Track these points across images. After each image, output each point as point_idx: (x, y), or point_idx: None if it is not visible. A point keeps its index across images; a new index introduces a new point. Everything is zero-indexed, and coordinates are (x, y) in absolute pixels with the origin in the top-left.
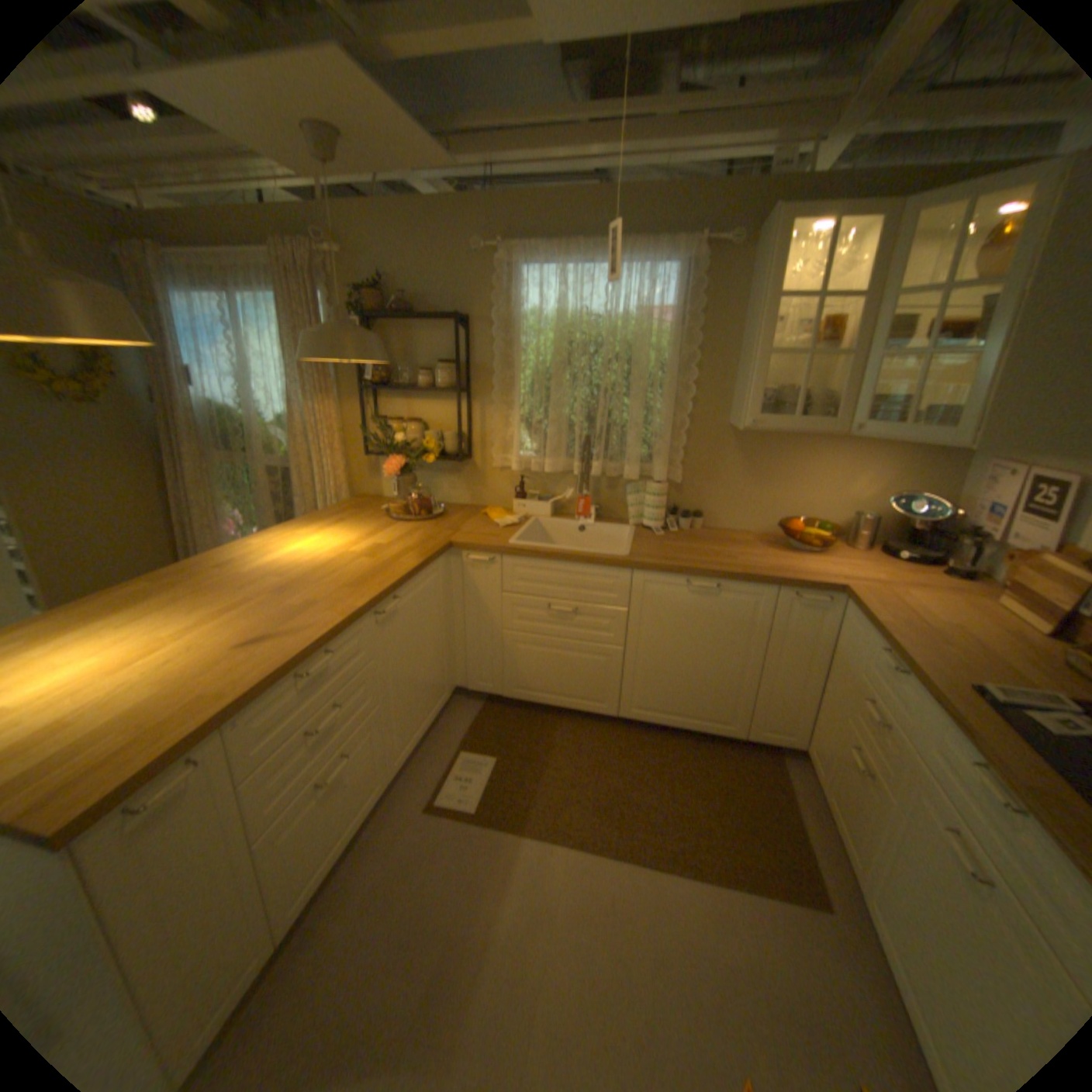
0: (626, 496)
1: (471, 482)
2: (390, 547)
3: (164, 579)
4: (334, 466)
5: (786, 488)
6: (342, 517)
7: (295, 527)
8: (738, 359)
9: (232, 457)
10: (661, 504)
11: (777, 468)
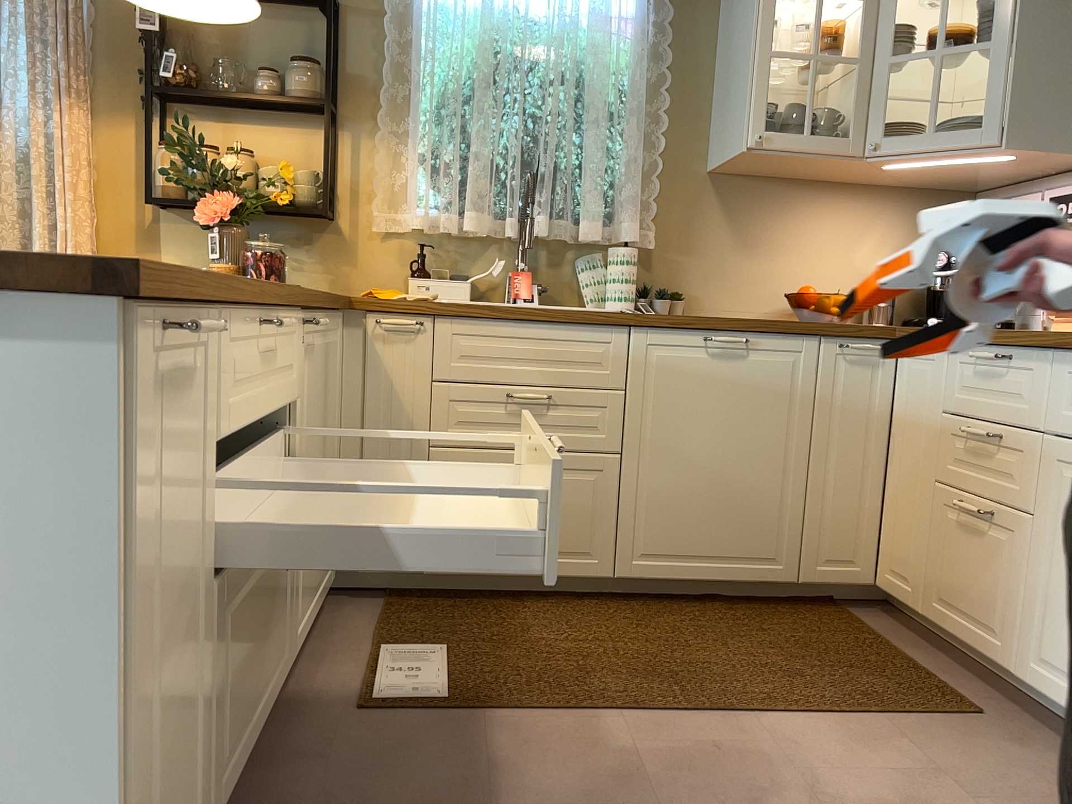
0: (578, 273)
1: (334, 258)
2: None
3: None
4: (82, 226)
5: (783, 258)
6: None
7: None
8: (713, 90)
9: None
10: (635, 274)
11: (770, 230)
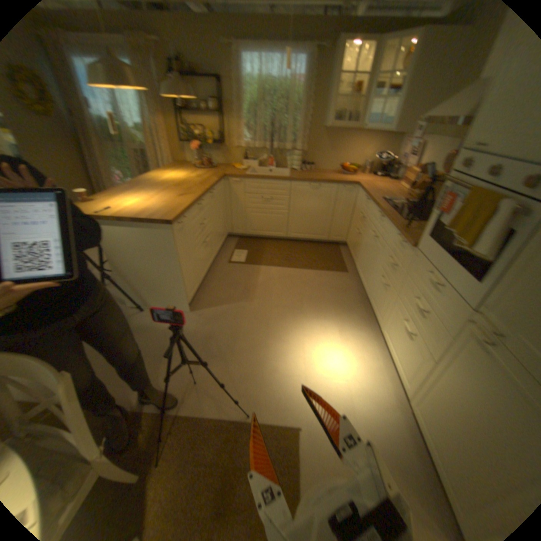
0: (287, 158)
1: (226, 154)
2: (205, 176)
3: (133, 184)
4: (167, 148)
5: (344, 153)
6: (178, 168)
7: (163, 171)
8: (328, 100)
9: (116, 146)
10: (300, 160)
11: (341, 145)
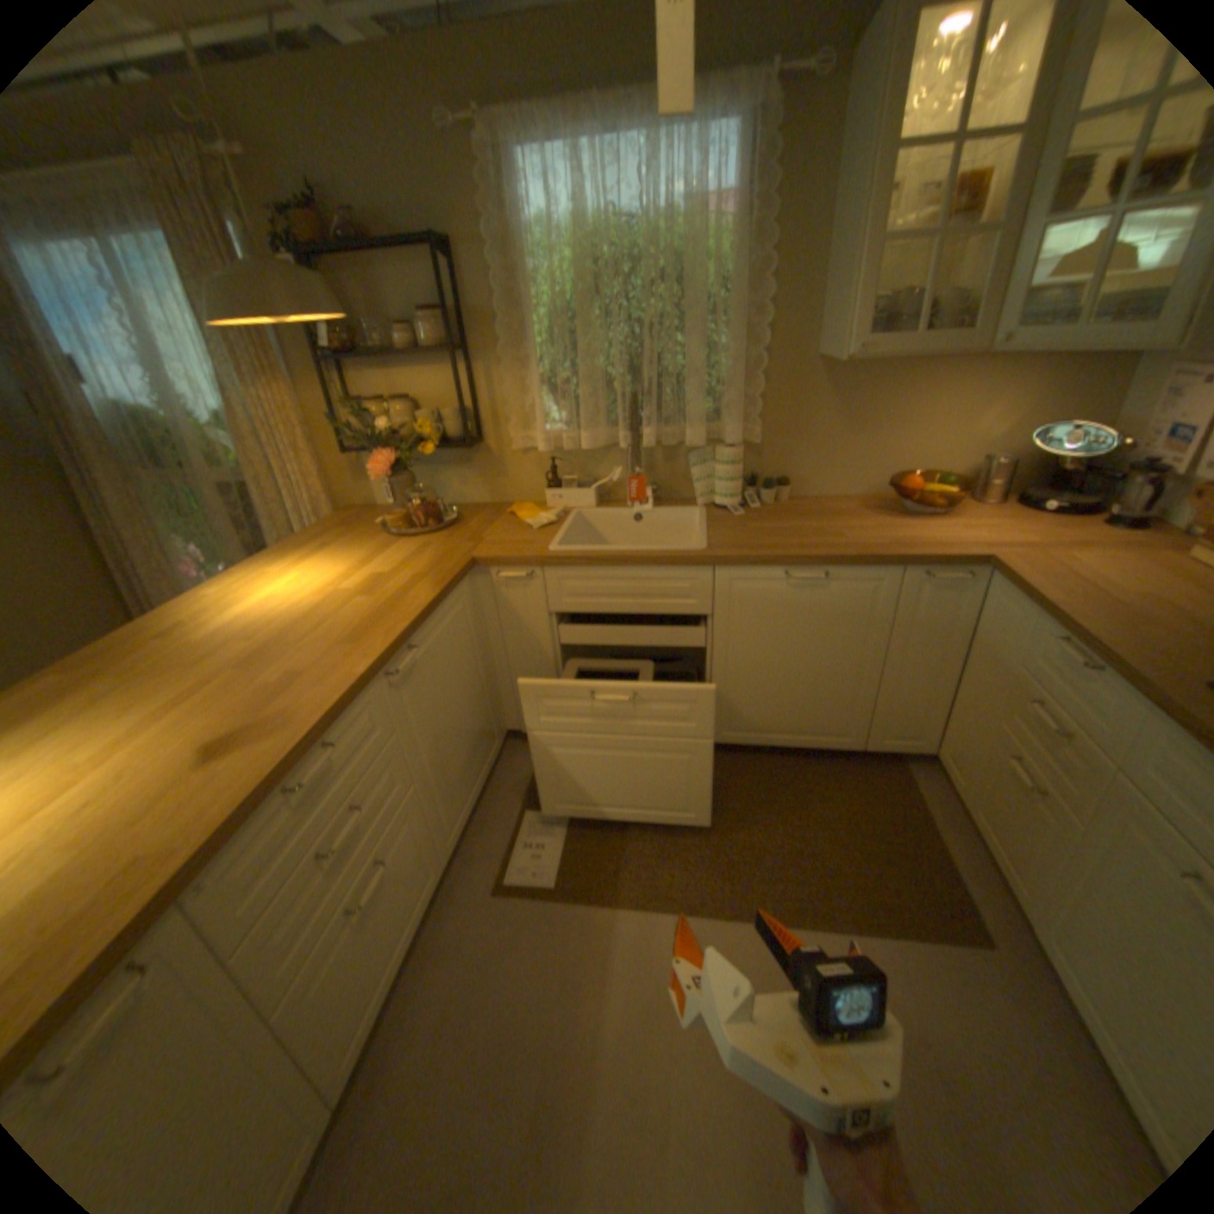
0: (689, 468)
1: (488, 472)
2: (394, 575)
3: (85, 663)
4: (305, 472)
5: (894, 434)
6: (325, 539)
7: (264, 561)
8: (827, 260)
9: (168, 475)
10: (737, 473)
11: (882, 408)
